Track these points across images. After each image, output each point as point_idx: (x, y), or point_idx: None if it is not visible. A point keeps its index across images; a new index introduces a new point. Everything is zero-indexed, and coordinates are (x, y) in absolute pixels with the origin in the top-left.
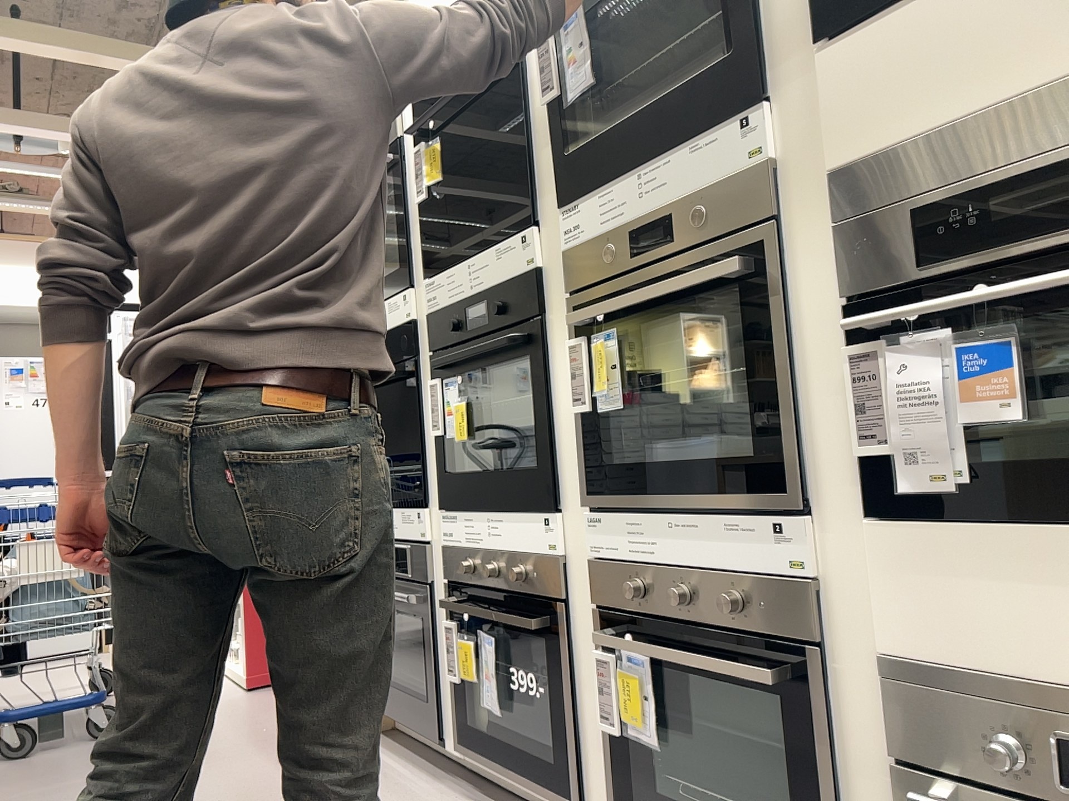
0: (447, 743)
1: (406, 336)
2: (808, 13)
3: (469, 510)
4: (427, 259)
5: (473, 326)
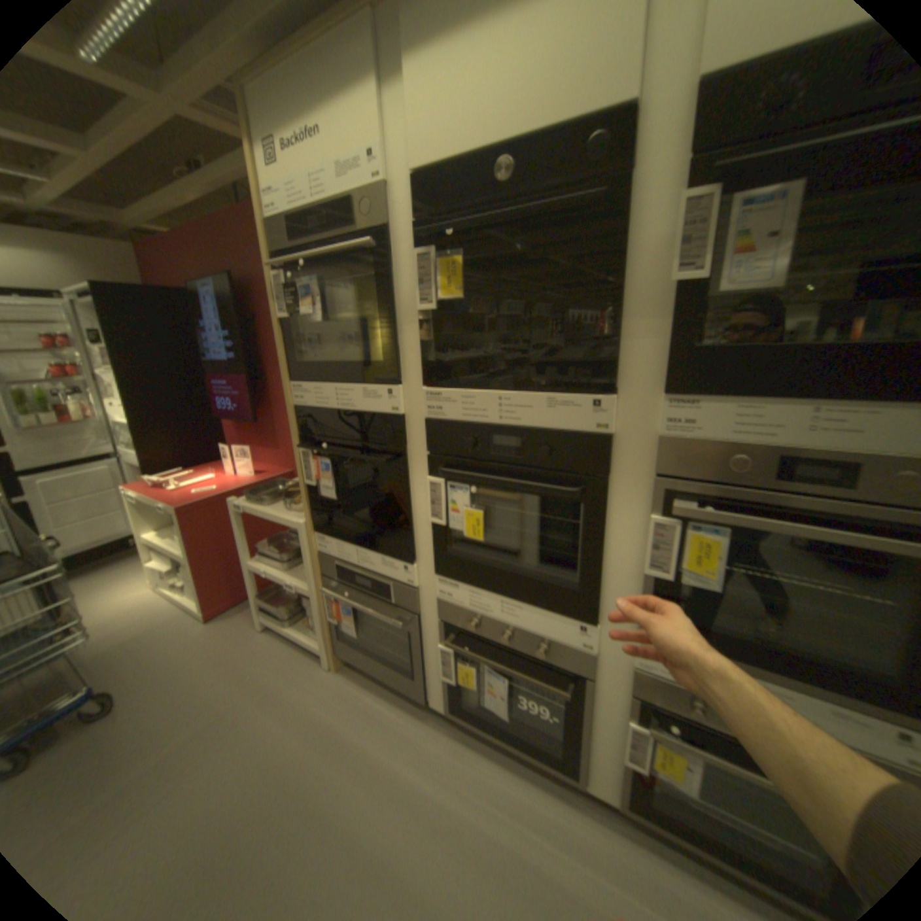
0: (431, 704)
1: (390, 425)
2: None
3: (477, 587)
4: (427, 367)
5: (501, 453)
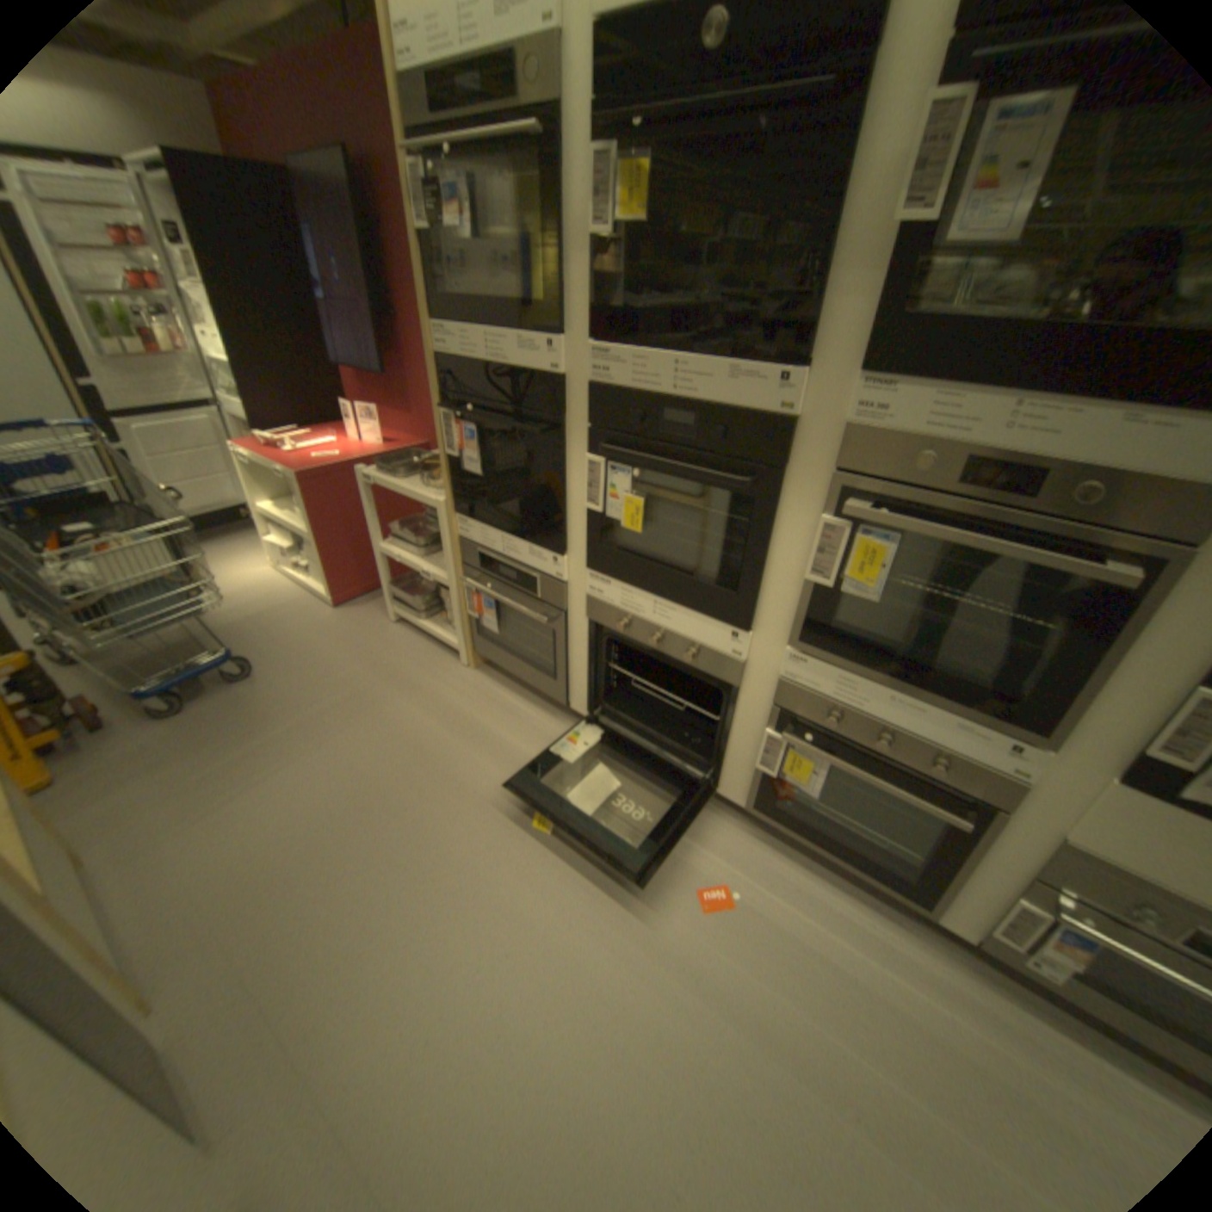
0: (573, 707)
1: (547, 389)
2: None
3: (630, 586)
4: (596, 316)
5: (671, 433)
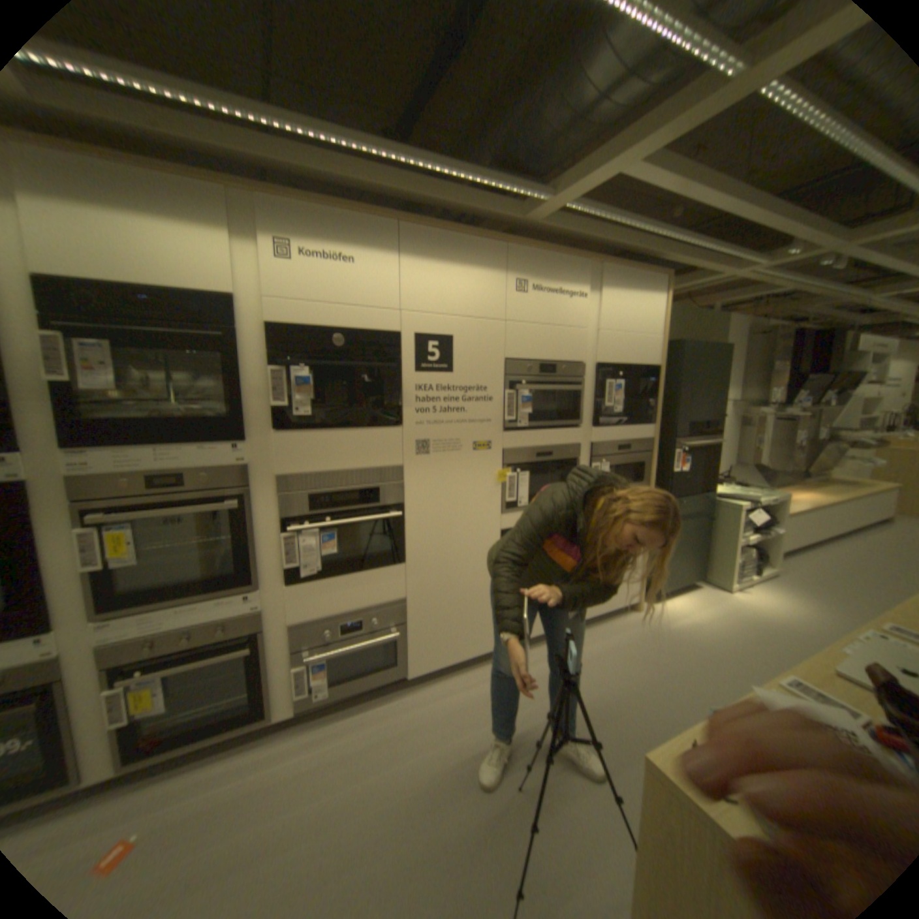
0: None
1: None
2: (269, 418)
3: None
4: None
5: None
